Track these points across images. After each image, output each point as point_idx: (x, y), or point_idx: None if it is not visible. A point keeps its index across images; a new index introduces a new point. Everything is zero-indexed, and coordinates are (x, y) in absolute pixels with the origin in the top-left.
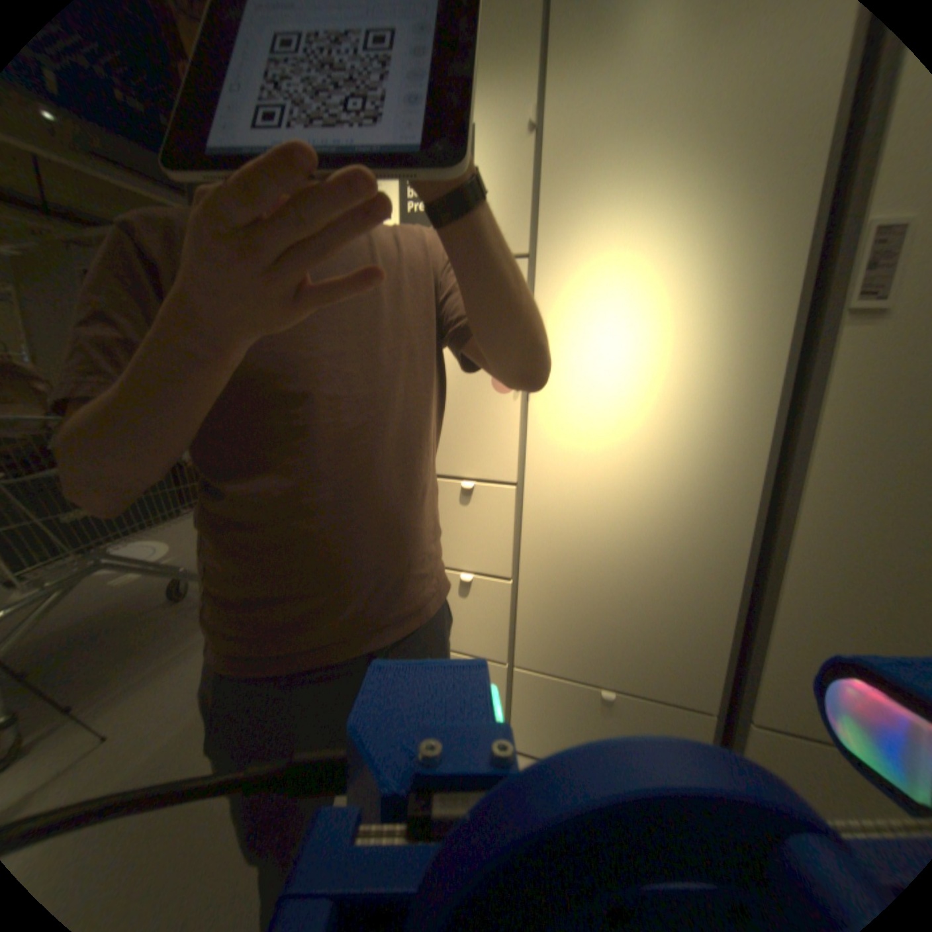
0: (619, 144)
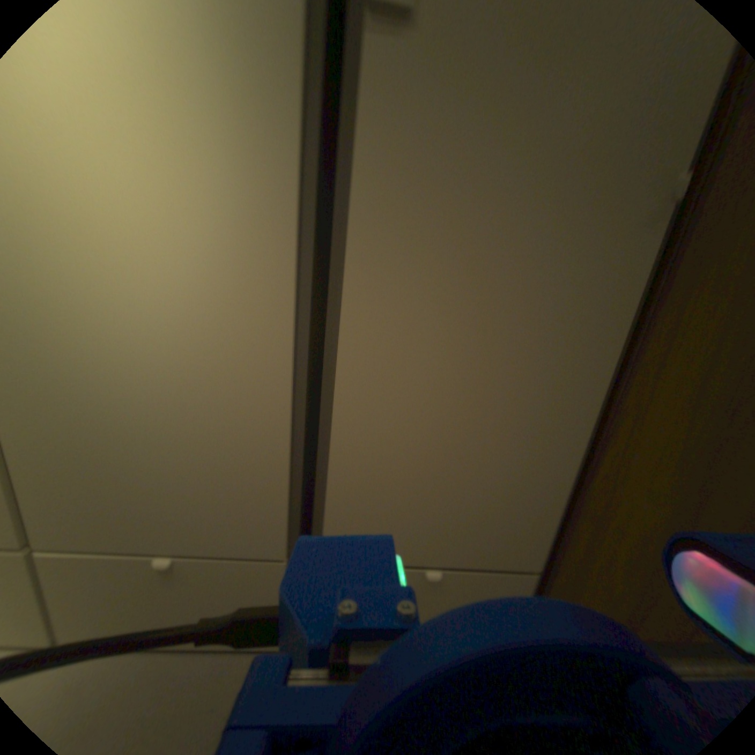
0: None
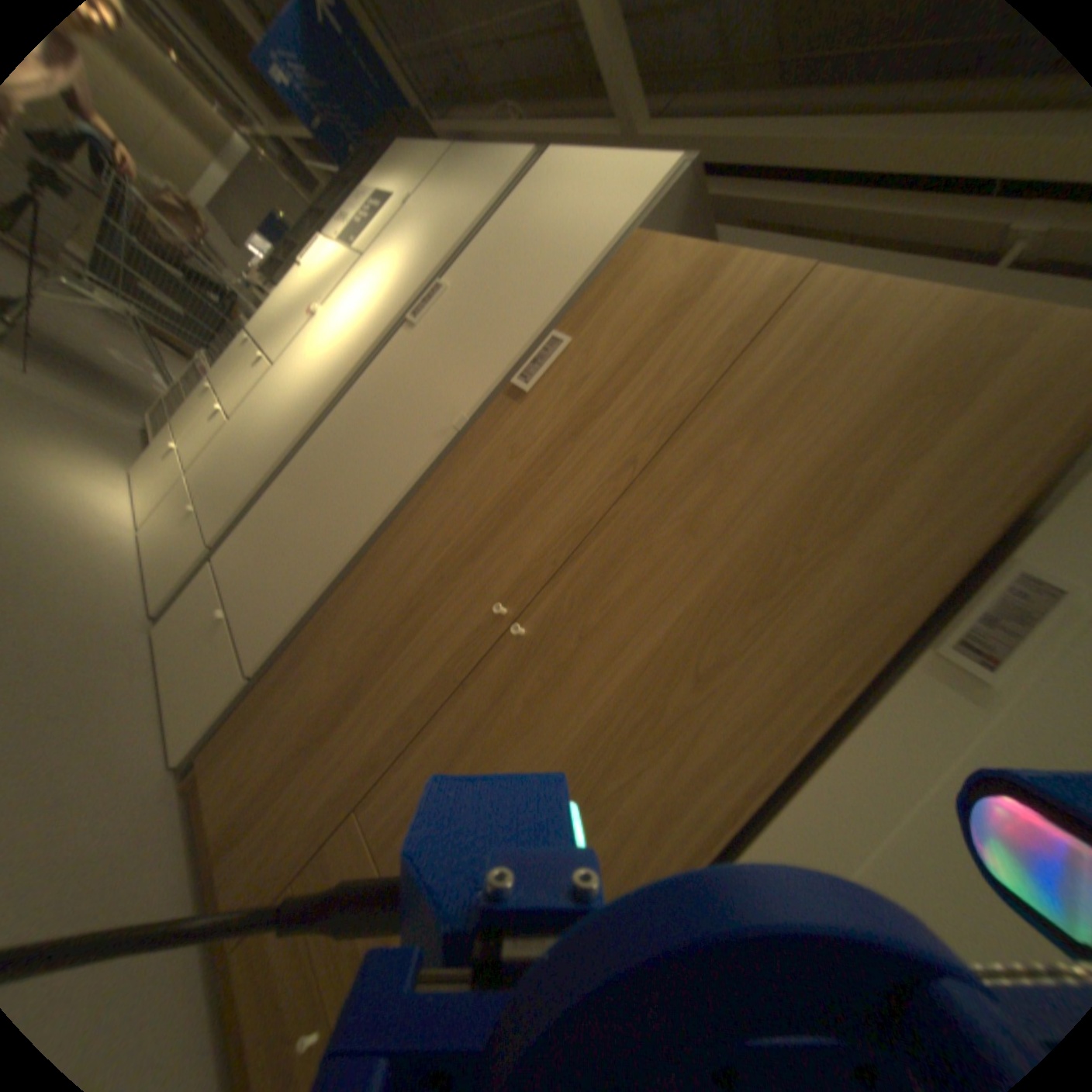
0: (411, 222)
